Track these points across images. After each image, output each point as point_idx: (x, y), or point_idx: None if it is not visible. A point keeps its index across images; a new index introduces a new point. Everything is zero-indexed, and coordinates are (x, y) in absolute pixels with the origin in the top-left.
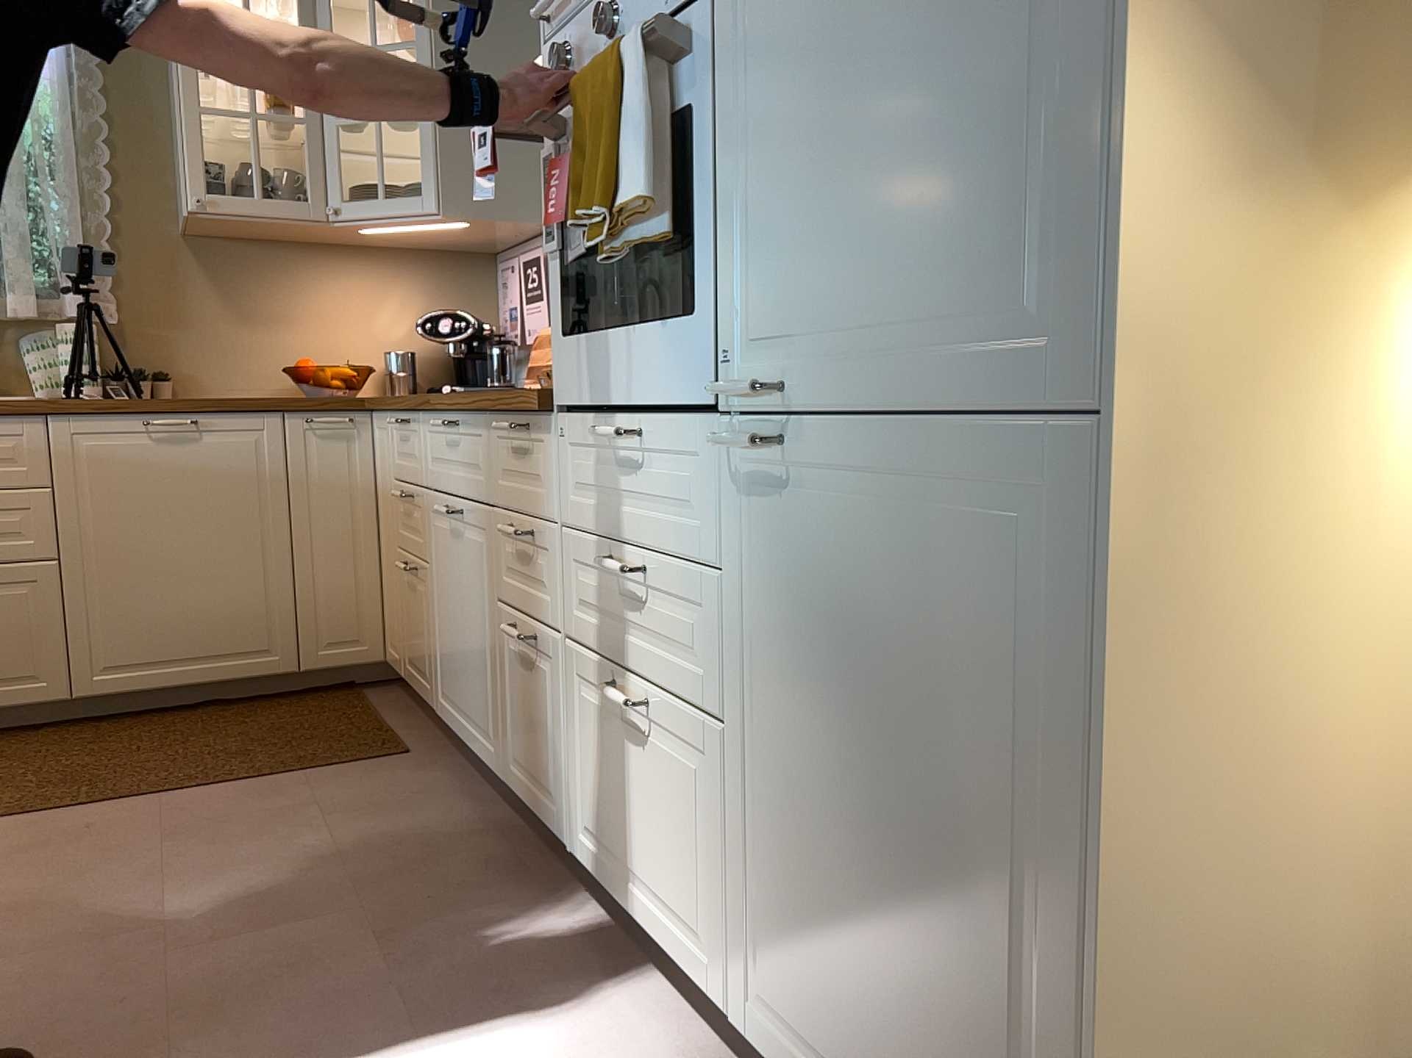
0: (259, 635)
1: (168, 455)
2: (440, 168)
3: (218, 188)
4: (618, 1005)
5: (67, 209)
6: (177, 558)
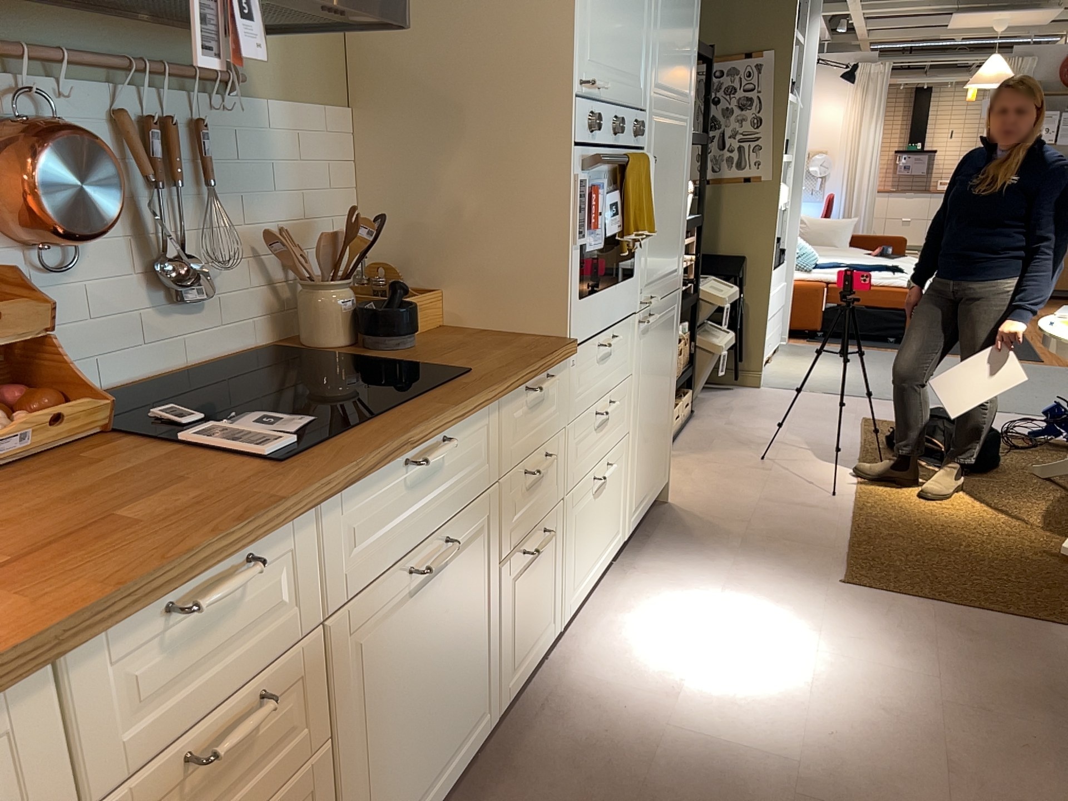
0: None
1: None
2: None
3: None
4: (613, 608)
5: None
6: None
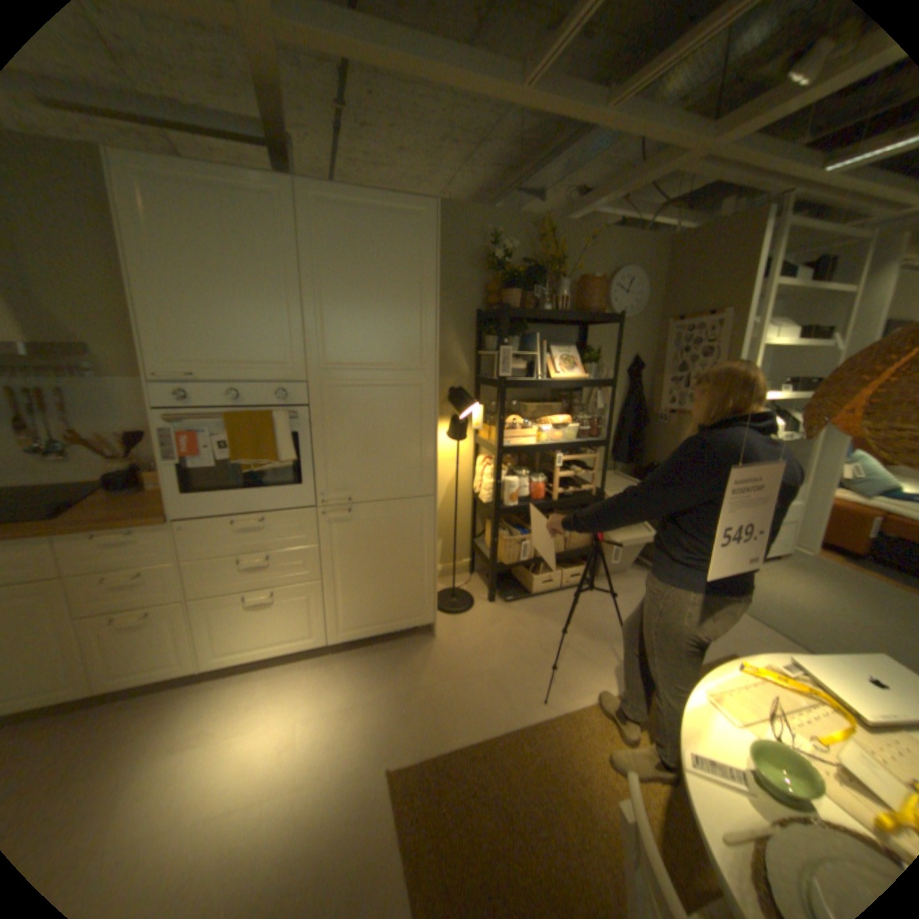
0: None
1: None
2: None
3: None
4: (269, 682)
5: None
6: None
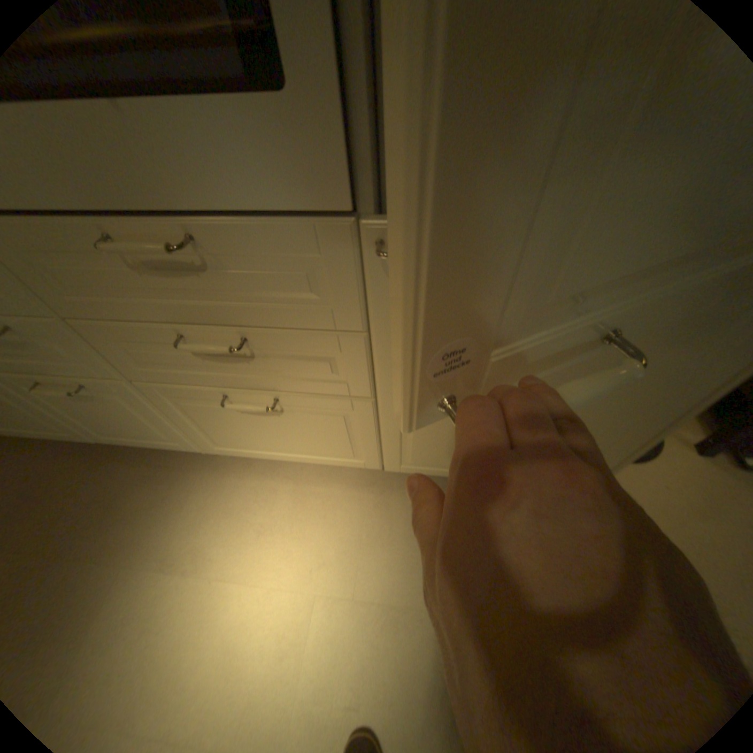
0: None
1: None
2: None
3: None
4: (299, 489)
5: None
6: None
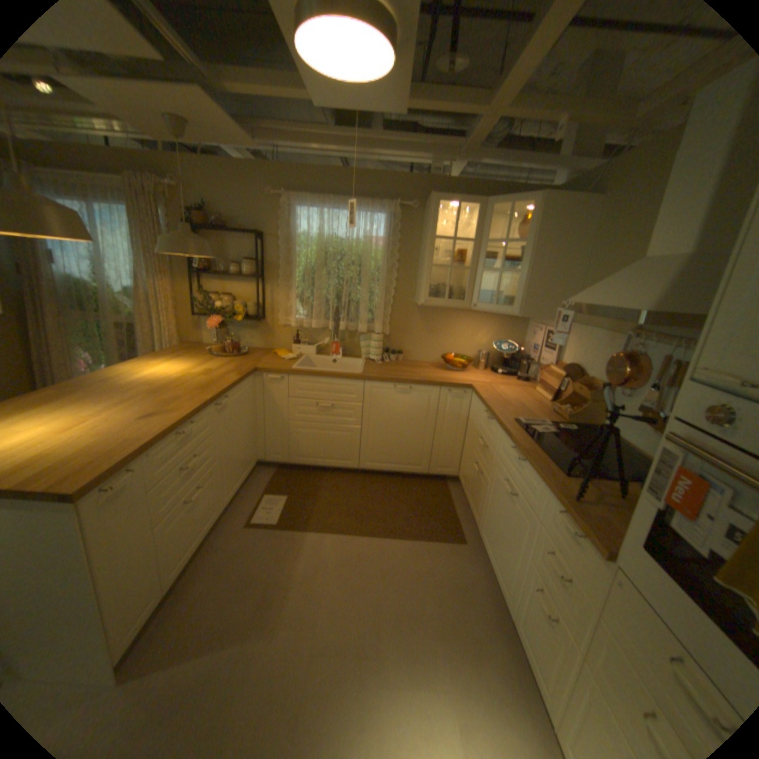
0: (417, 460)
1: (399, 398)
2: (524, 297)
3: (431, 294)
4: None
5: (379, 295)
6: (395, 432)
